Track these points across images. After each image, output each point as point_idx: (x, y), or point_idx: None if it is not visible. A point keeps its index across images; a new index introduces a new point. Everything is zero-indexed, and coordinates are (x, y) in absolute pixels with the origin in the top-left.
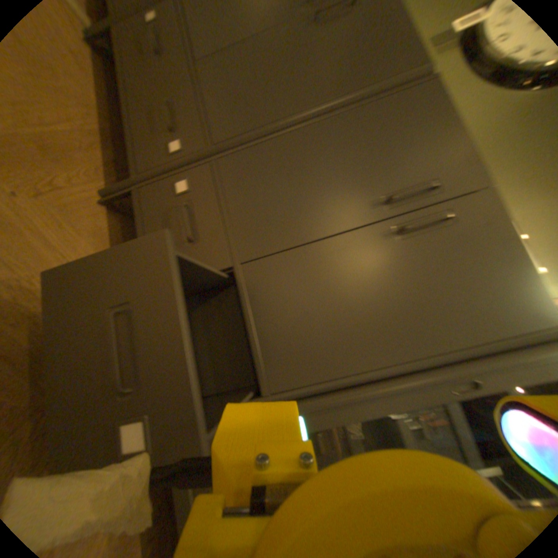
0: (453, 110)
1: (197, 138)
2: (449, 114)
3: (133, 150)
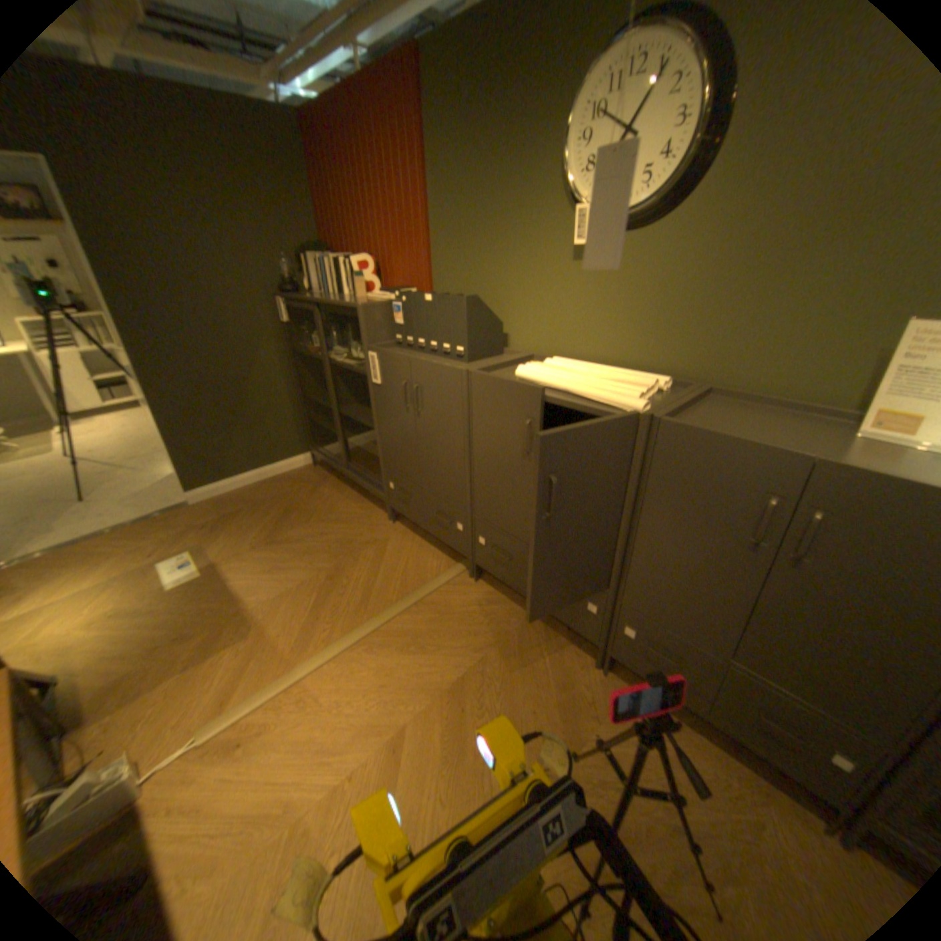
0: (702, 428)
1: (594, 592)
2: (704, 438)
3: (577, 628)
